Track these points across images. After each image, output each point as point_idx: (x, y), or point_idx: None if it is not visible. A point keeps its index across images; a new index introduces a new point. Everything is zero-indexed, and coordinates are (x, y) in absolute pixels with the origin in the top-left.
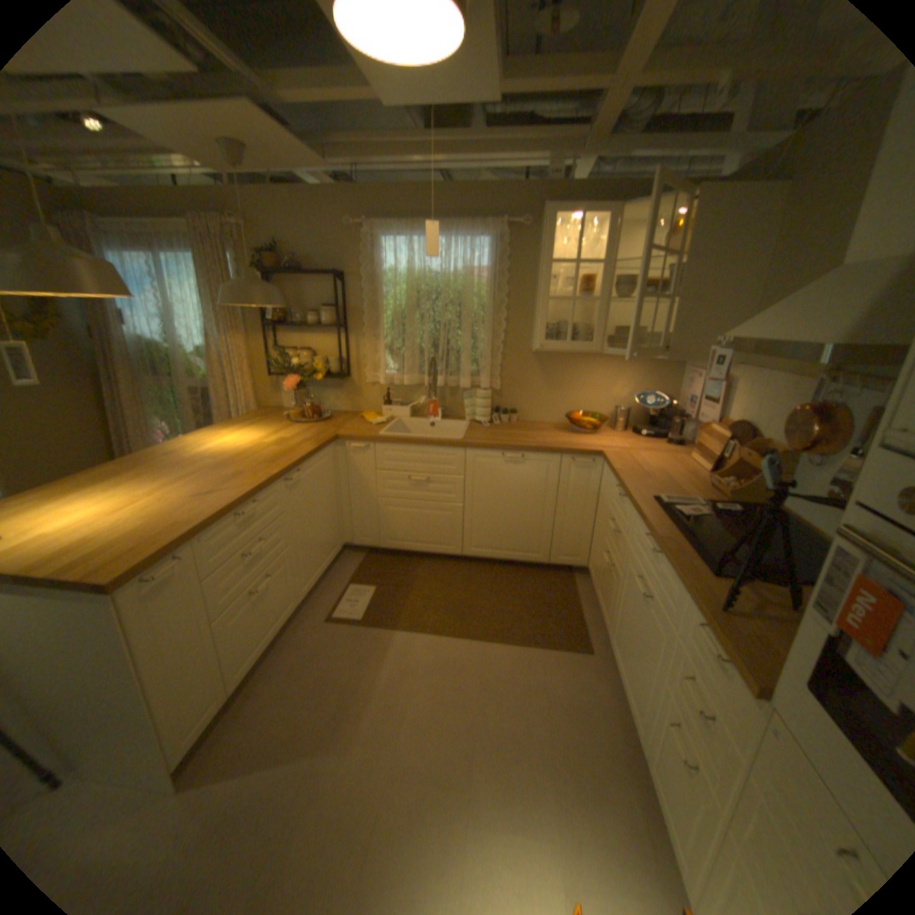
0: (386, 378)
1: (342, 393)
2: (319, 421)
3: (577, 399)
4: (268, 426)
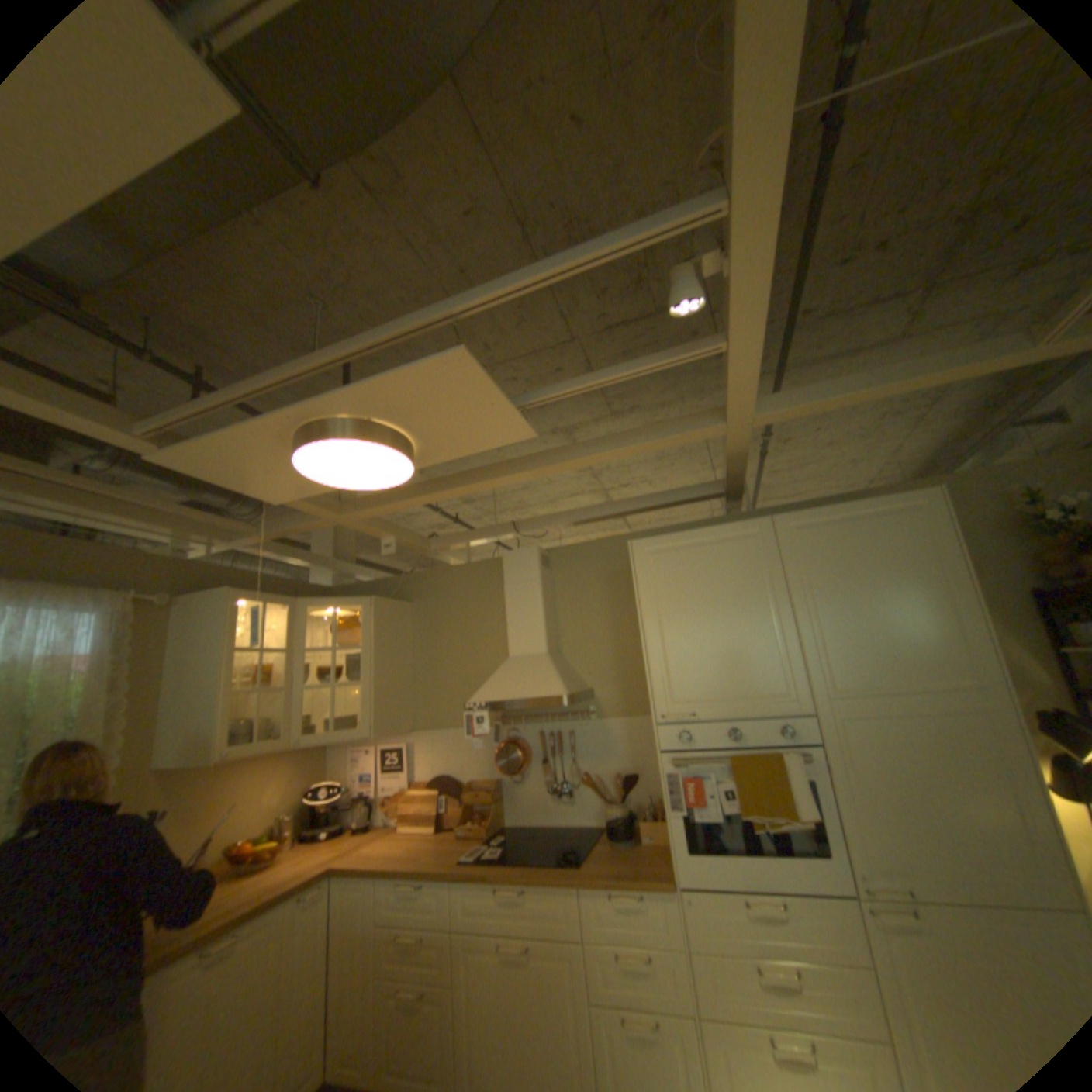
0: None
1: None
2: None
3: (220, 831)
4: None
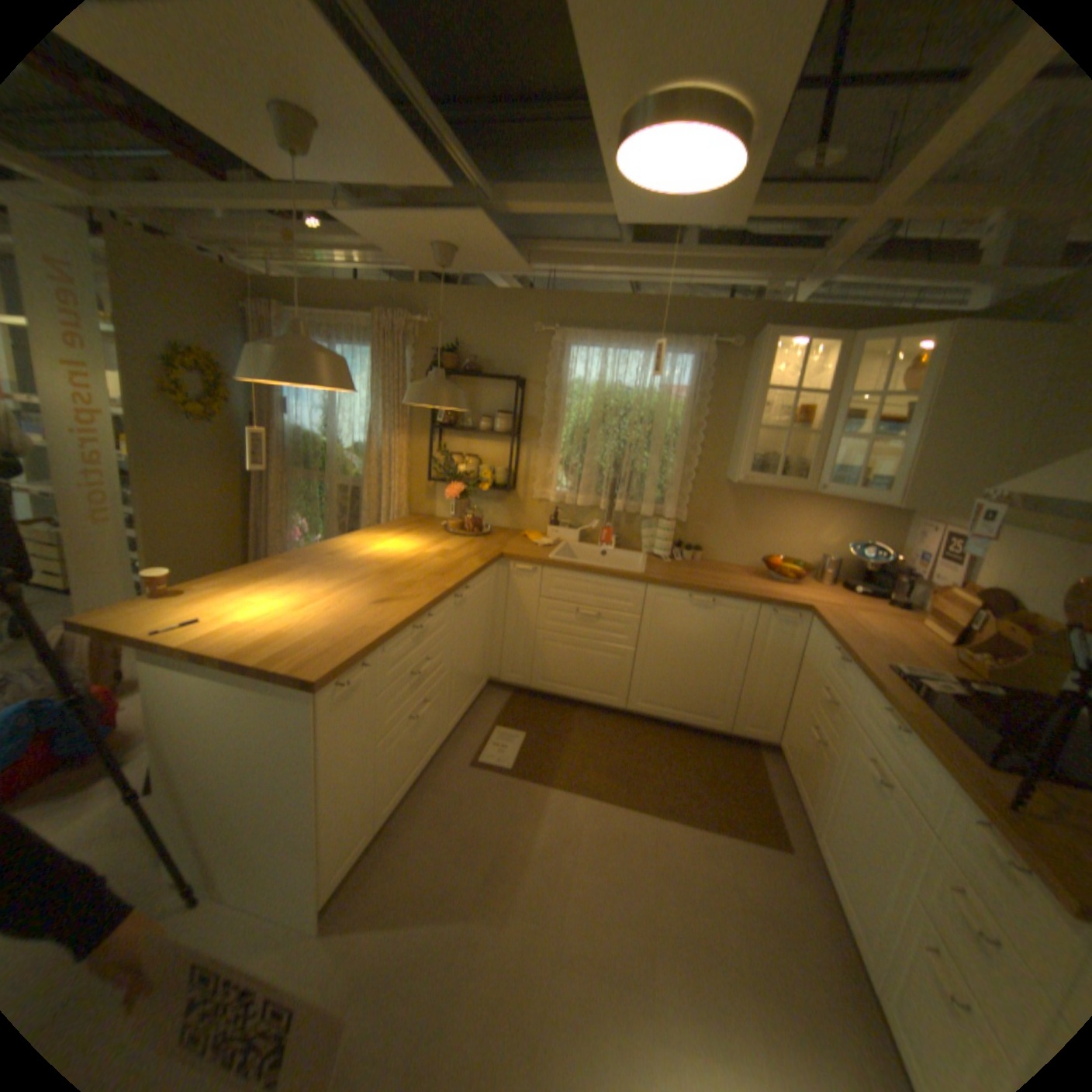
0: (556, 497)
1: (503, 509)
2: (479, 536)
3: (776, 542)
4: (425, 536)
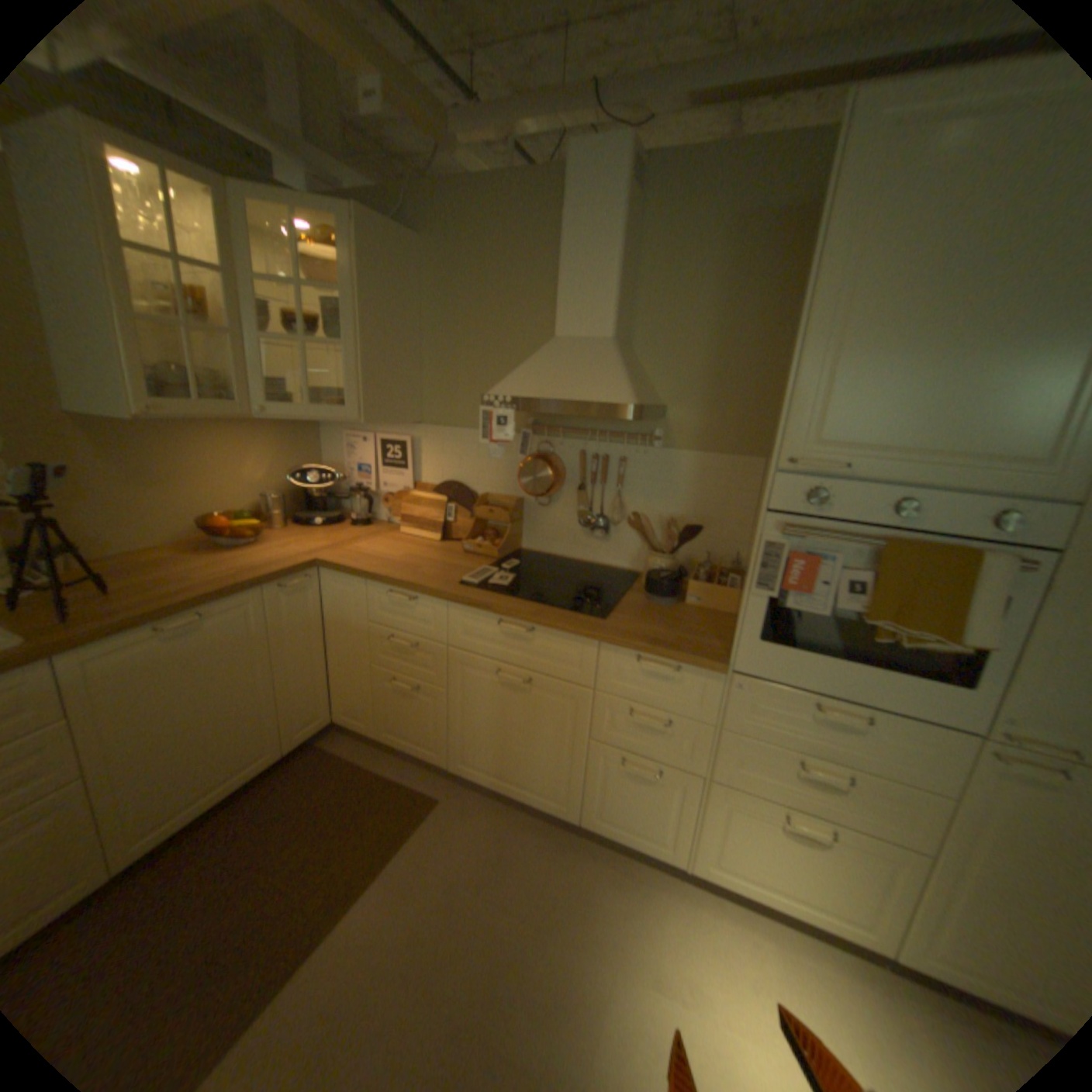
0: None
1: None
2: None
3: (192, 496)
4: None
